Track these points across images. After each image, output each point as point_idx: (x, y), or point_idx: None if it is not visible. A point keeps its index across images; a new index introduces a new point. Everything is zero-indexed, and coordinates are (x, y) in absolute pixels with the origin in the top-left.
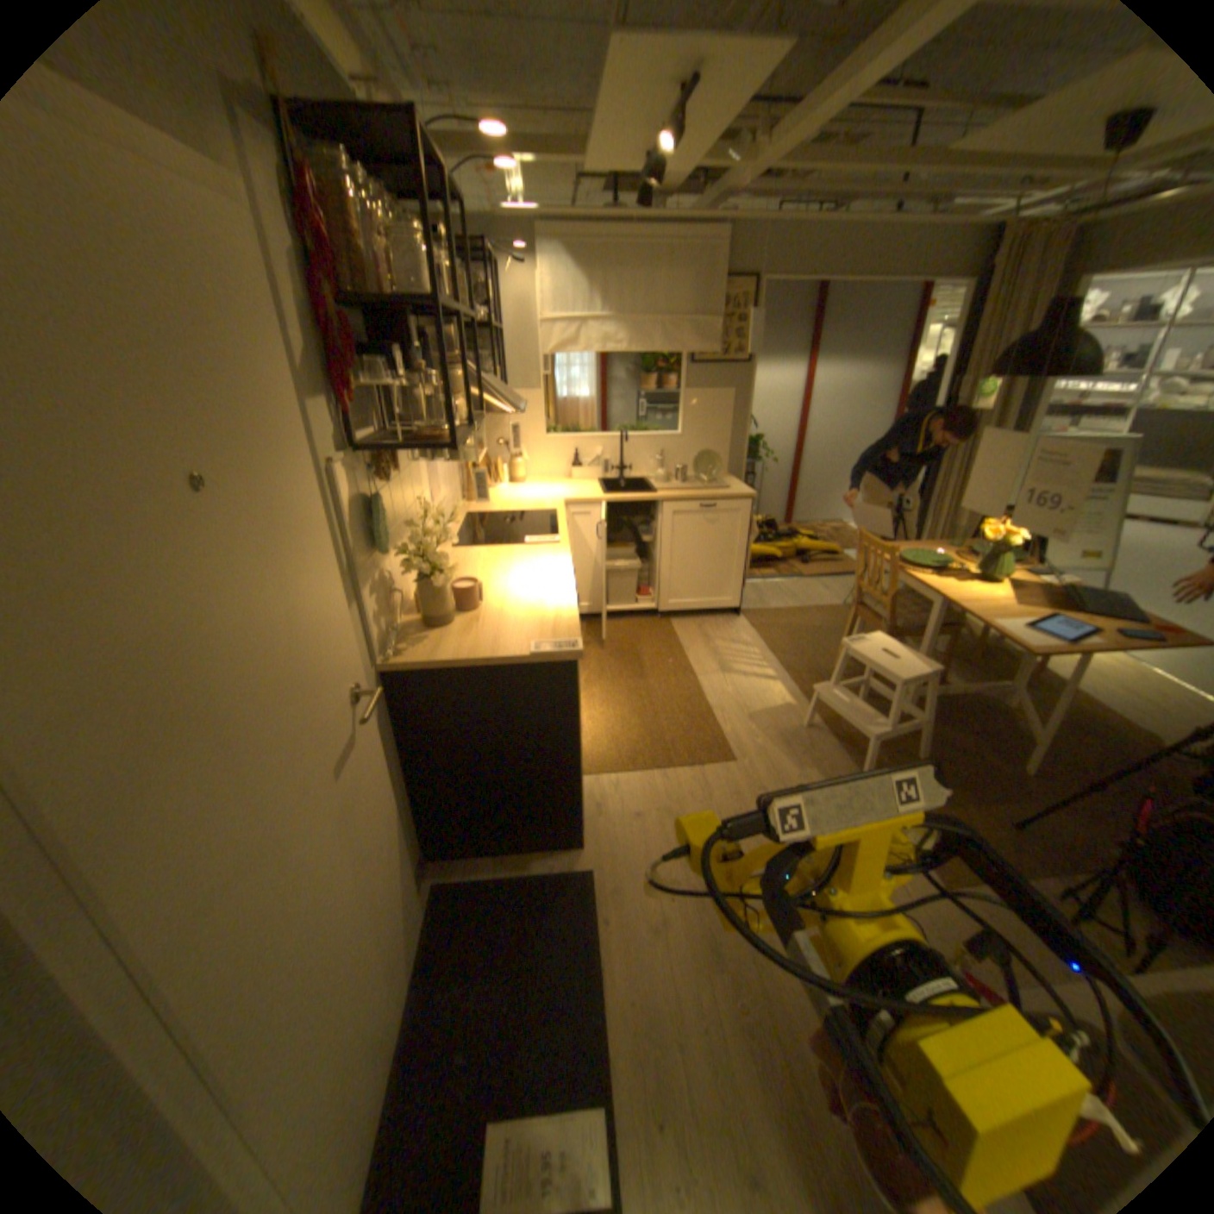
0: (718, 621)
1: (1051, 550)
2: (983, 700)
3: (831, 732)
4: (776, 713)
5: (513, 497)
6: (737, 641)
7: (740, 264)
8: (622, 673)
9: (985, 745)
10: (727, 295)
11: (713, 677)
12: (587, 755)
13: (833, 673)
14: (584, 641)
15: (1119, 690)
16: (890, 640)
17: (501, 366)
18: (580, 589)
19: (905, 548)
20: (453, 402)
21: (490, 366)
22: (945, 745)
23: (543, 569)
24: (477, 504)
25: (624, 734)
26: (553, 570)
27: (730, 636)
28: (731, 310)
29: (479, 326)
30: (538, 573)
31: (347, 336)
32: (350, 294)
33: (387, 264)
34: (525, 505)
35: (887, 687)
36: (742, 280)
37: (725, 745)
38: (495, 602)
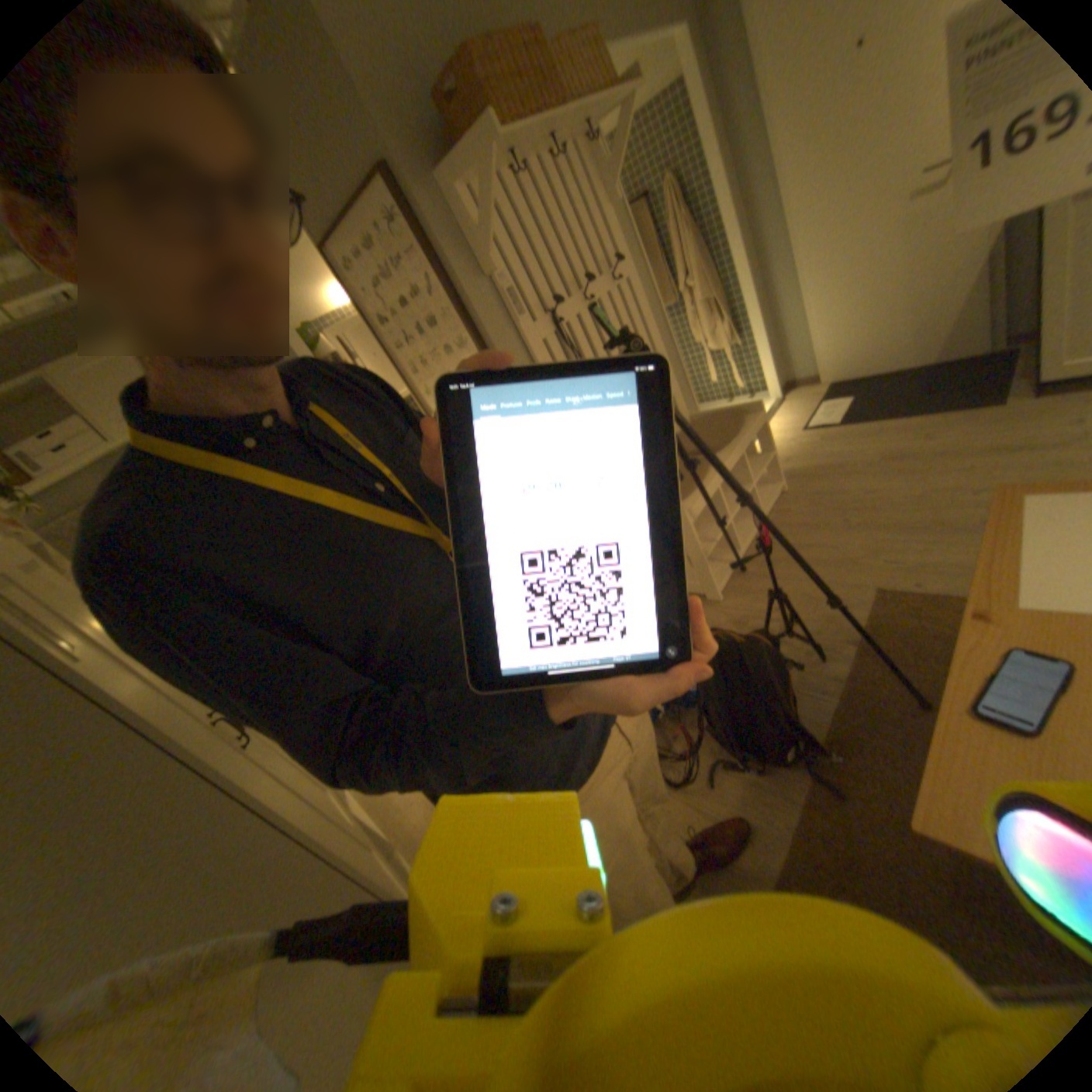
0: None
1: None
2: None
3: None
4: None
5: None
6: None
7: None
8: None
9: None
10: None
11: None
12: None
13: None
14: None
15: None
16: None
17: None
18: None
19: None
20: None
21: None
22: None
23: None
24: None
25: None
26: None
27: None
28: None
29: None
30: None
31: None
32: None
33: None
34: None
35: None
36: None
37: None
38: None
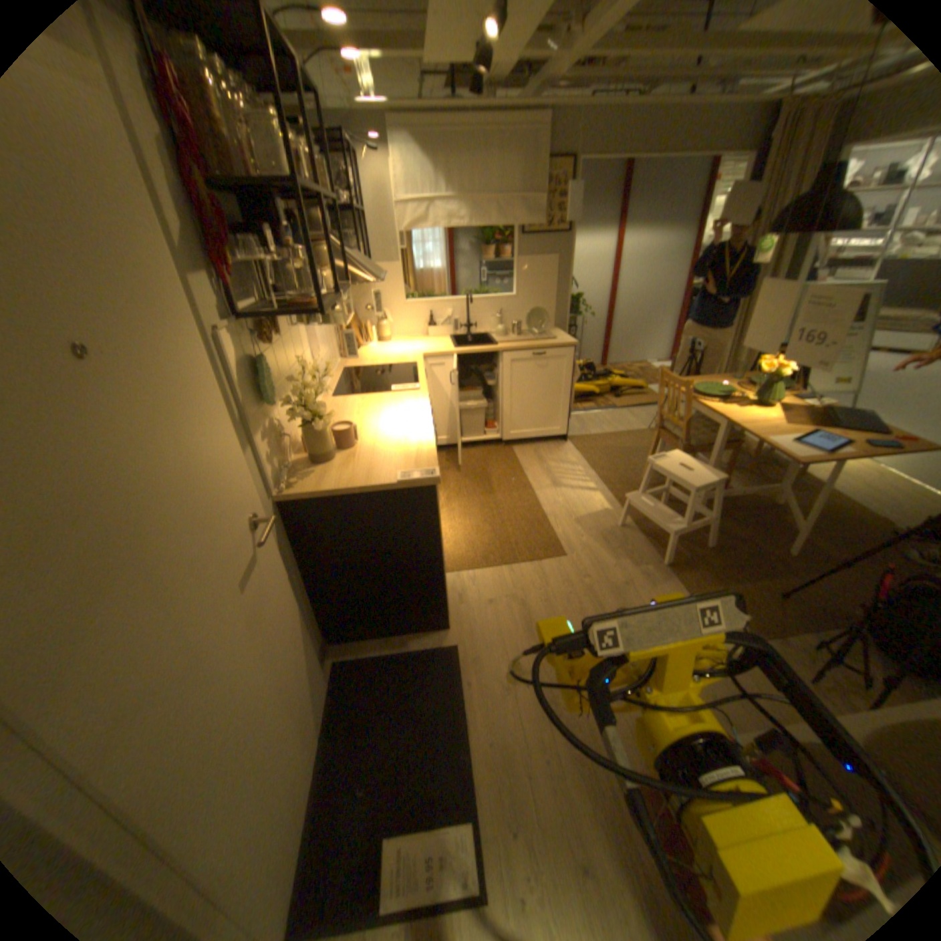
0: (550, 446)
1: (813, 378)
2: (757, 499)
3: (640, 529)
4: (597, 517)
5: (381, 353)
6: (565, 461)
7: (560, 146)
8: (476, 491)
9: (759, 534)
10: (550, 174)
11: (547, 491)
12: (450, 556)
13: (641, 483)
14: (445, 466)
15: (862, 487)
16: (685, 456)
17: (364, 242)
18: (439, 425)
19: (697, 381)
20: (321, 273)
21: (355, 243)
22: (728, 535)
23: (406, 411)
24: (352, 359)
25: (478, 538)
26: (415, 412)
27: (559, 458)
28: (554, 187)
29: (344, 208)
30: (403, 415)
31: (222, 217)
32: (218, 177)
33: (251, 149)
34: (391, 359)
35: (683, 492)
36: (562, 160)
37: (557, 544)
38: (368, 439)
